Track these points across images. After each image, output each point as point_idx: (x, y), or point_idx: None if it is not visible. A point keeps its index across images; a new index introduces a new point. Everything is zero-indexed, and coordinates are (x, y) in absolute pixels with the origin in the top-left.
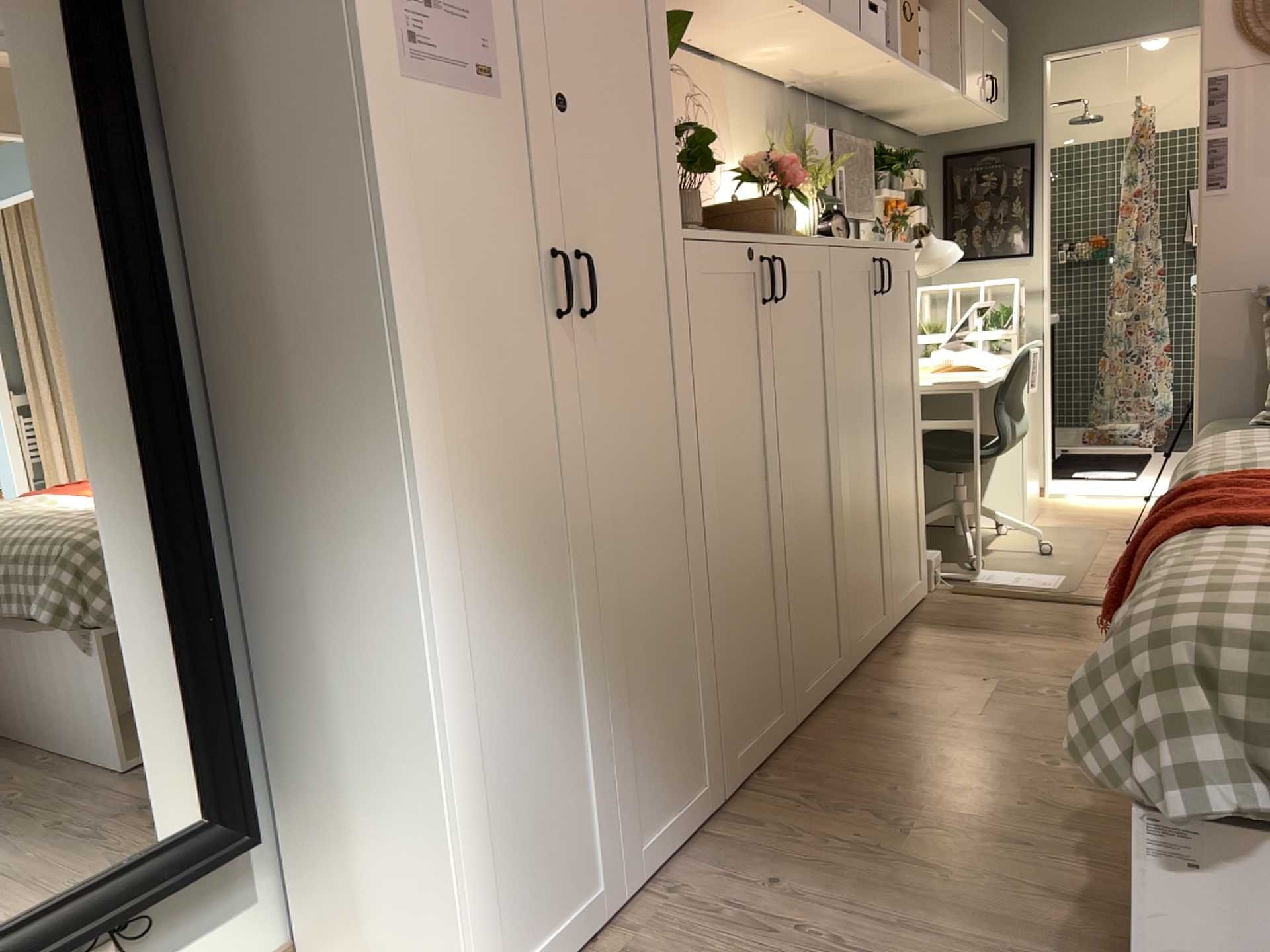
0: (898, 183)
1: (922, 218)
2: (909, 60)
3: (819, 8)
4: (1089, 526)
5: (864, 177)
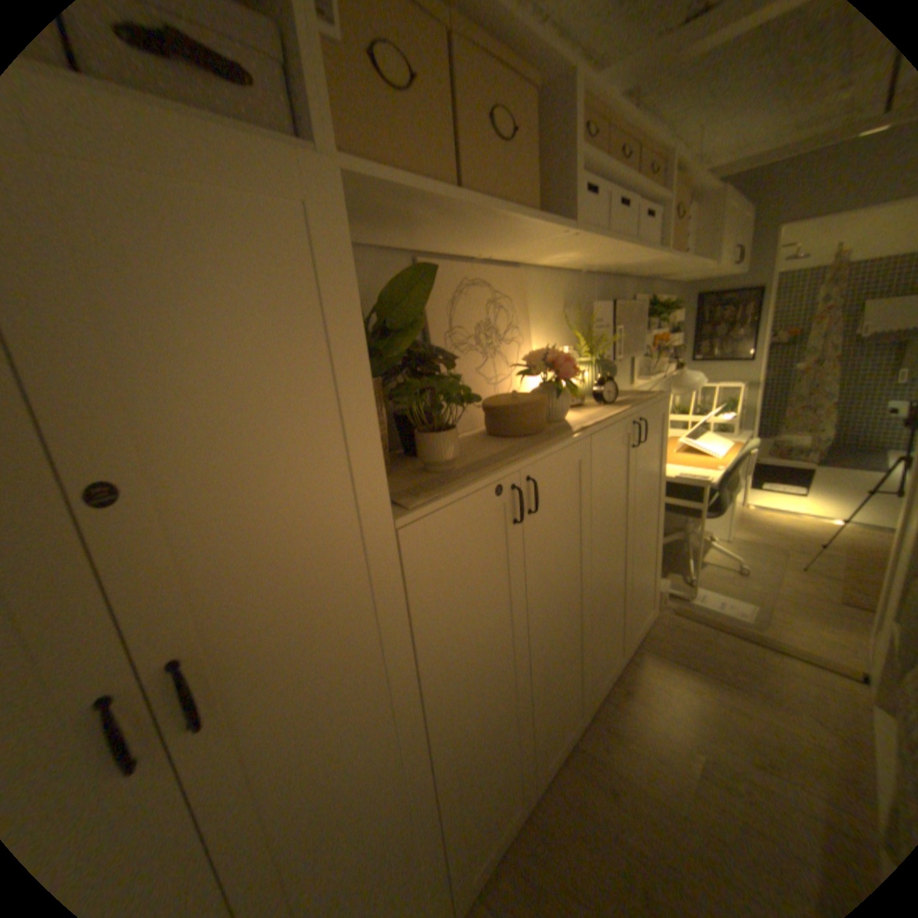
0: (665, 318)
1: (679, 338)
2: (679, 248)
3: (596, 227)
4: (774, 546)
5: (640, 321)
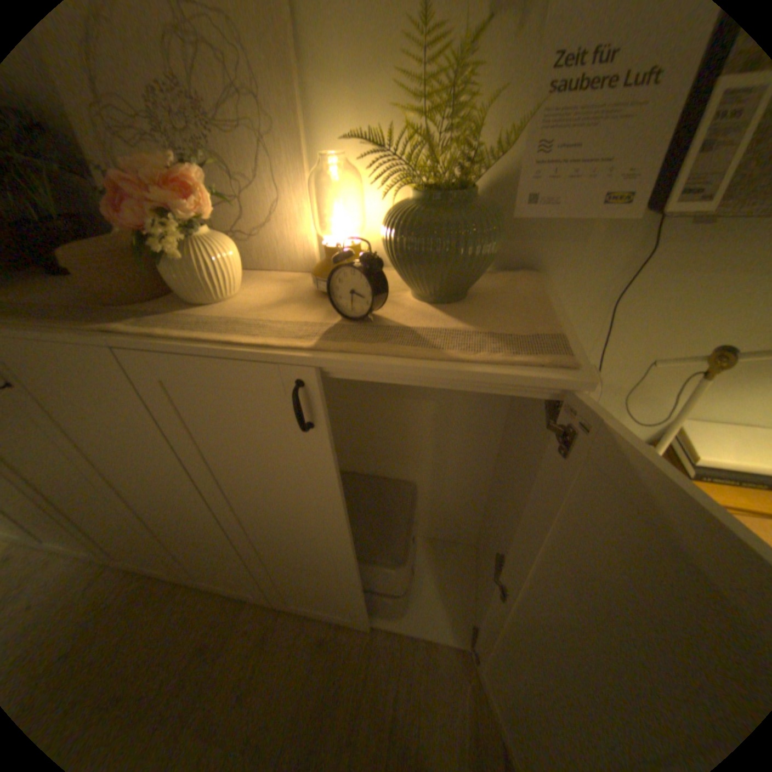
0: None
1: None
2: None
3: None
4: None
5: None
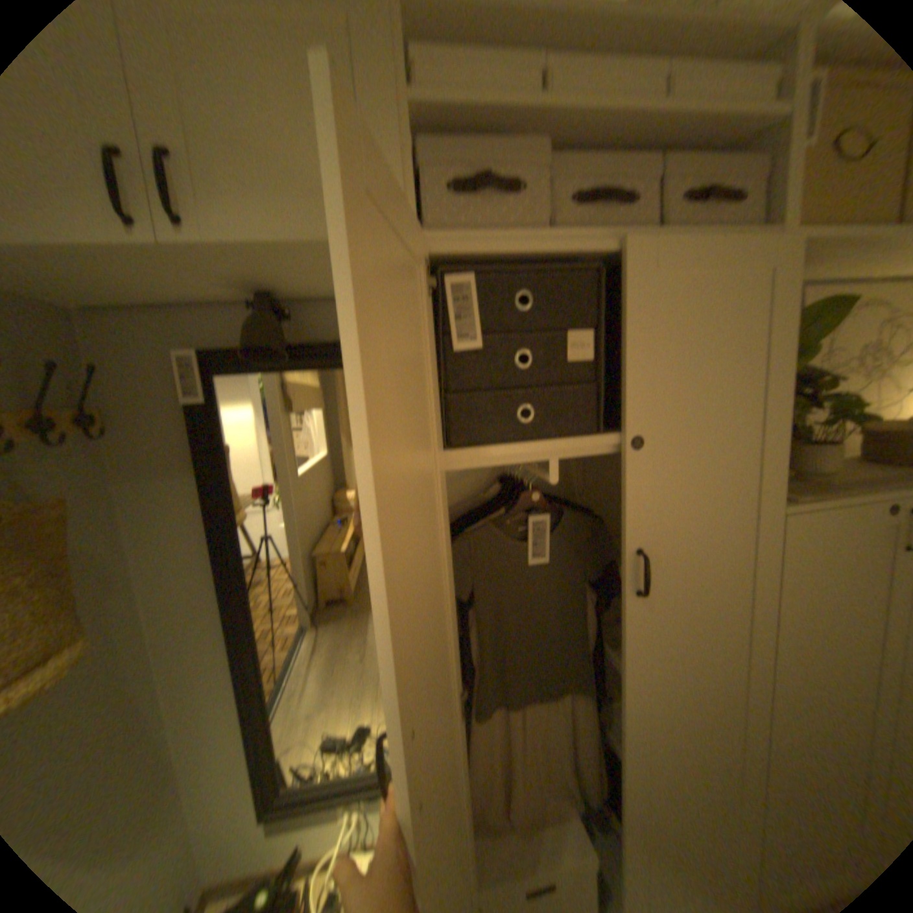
0: None
1: None
2: None
3: None
4: None
5: None
